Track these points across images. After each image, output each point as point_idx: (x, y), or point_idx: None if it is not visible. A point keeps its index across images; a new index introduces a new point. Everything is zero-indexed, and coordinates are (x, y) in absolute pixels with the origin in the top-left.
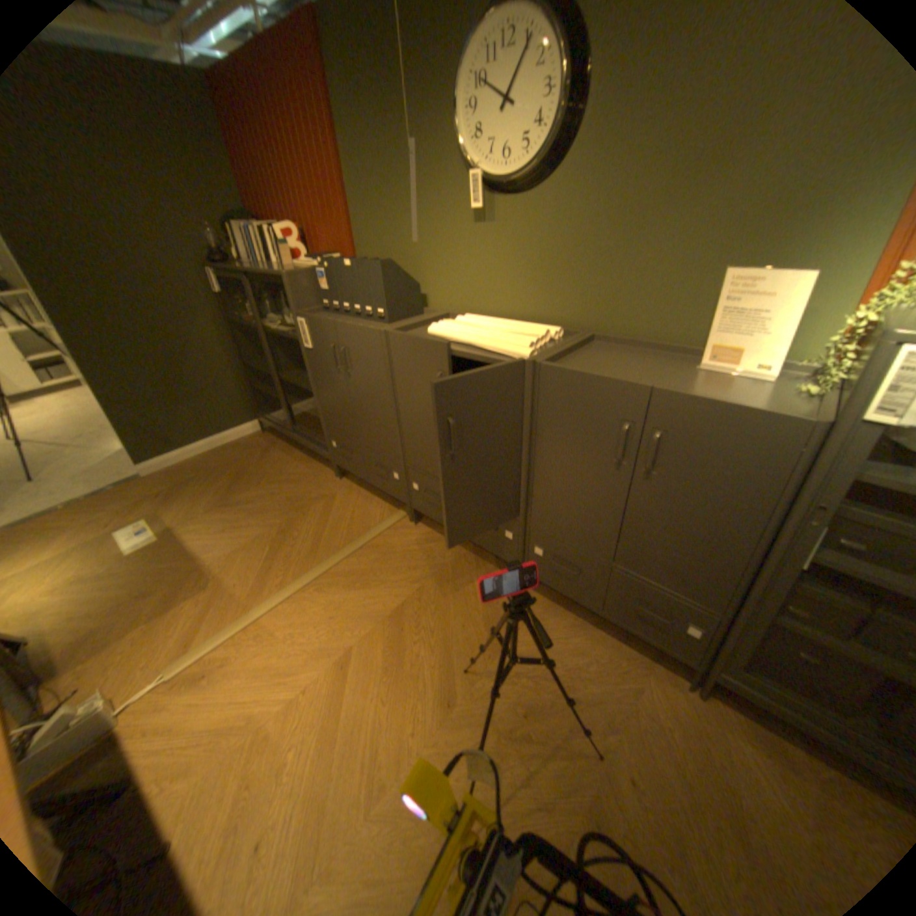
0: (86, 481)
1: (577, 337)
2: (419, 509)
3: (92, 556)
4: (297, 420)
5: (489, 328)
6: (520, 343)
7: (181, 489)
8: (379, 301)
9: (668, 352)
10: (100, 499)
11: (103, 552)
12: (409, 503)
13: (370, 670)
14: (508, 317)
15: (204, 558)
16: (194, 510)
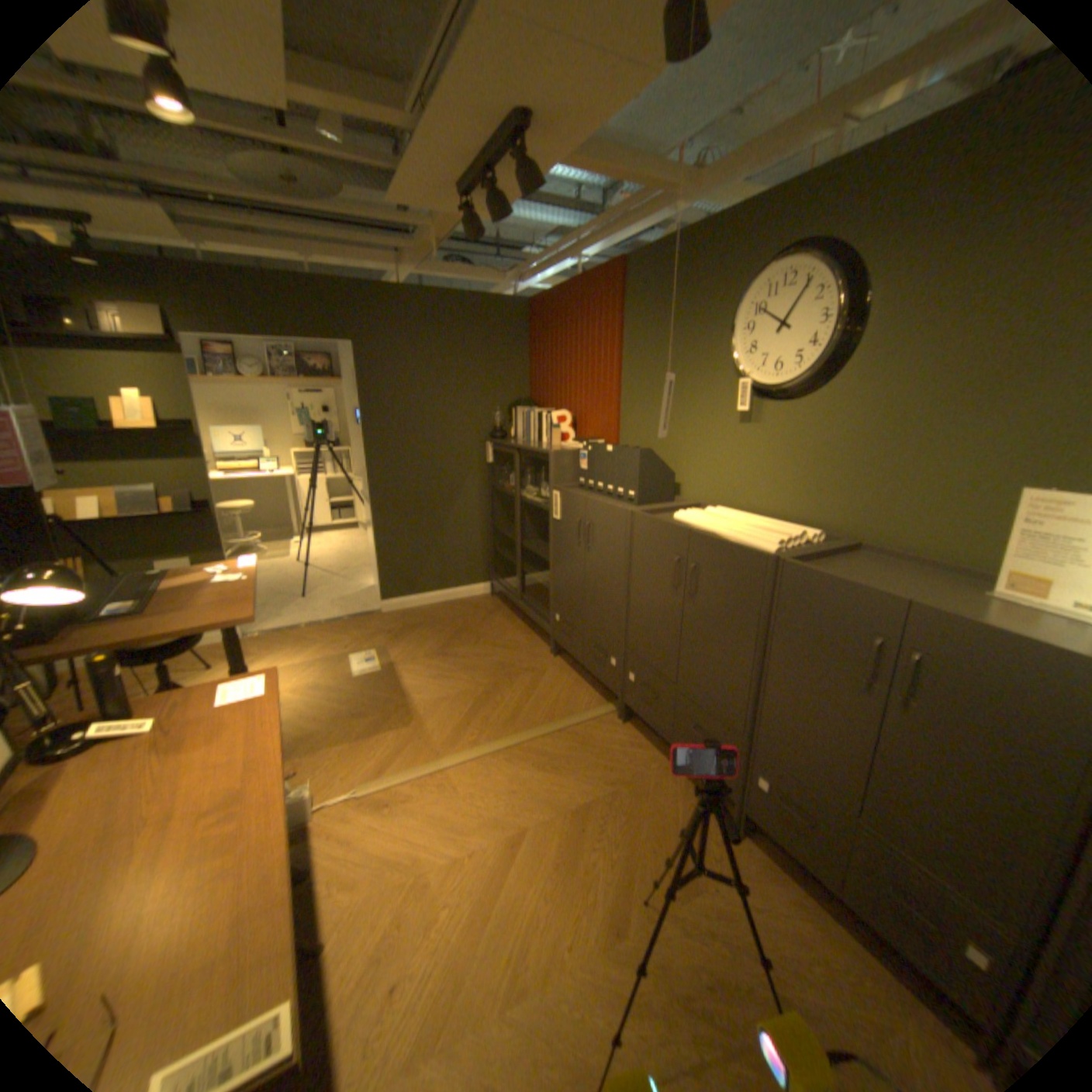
0: (342, 606)
1: (839, 543)
2: (631, 704)
3: (331, 669)
4: (527, 589)
5: (739, 522)
6: (769, 539)
7: (411, 630)
8: (632, 484)
9: (954, 573)
10: (348, 623)
11: (339, 668)
12: (622, 695)
13: (541, 859)
14: (765, 515)
15: (415, 697)
16: (417, 652)
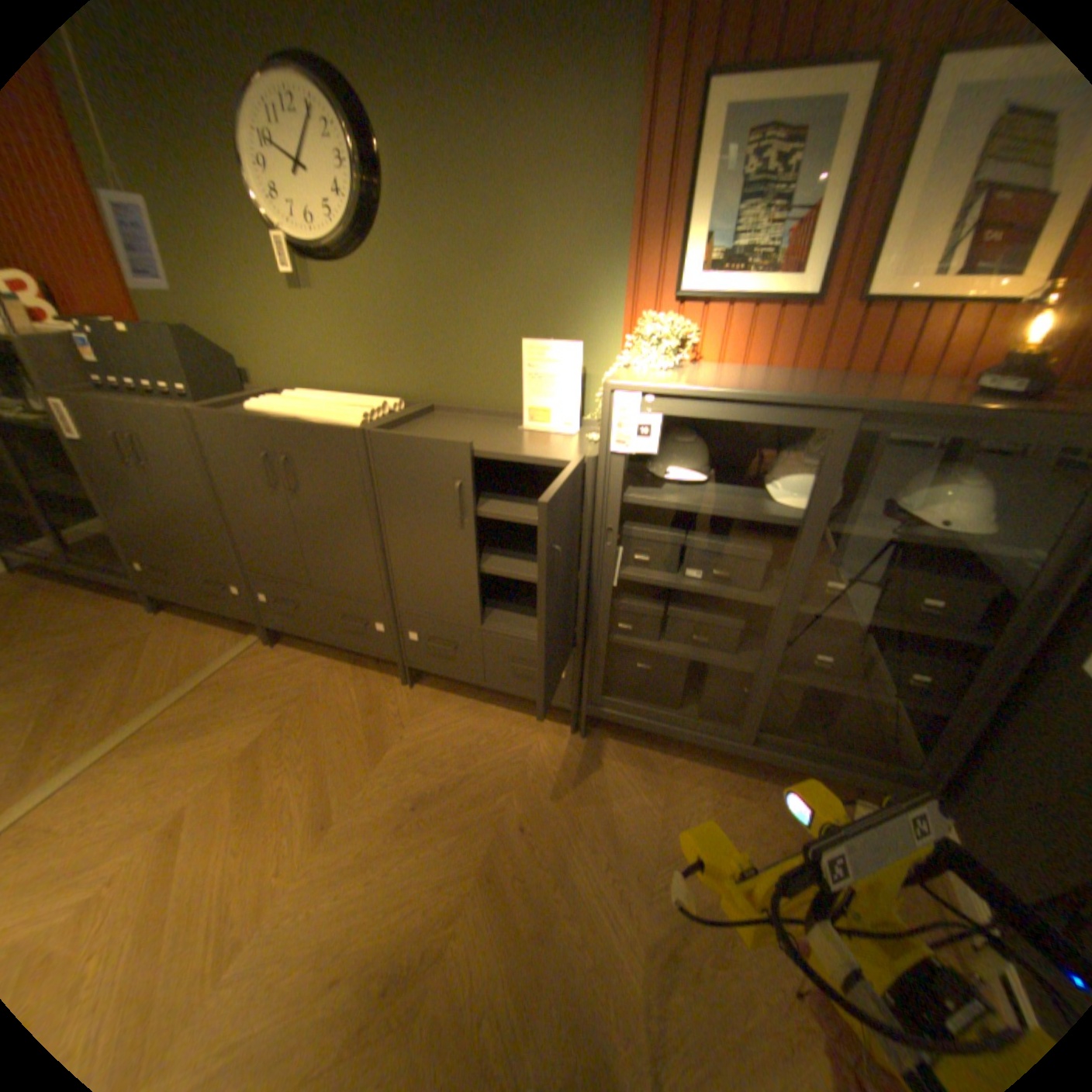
0: None
1: (417, 408)
2: (272, 624)
3: None
4: (74, 546)
5: (322, 402)
6: (353, 414)
7: None
8: (177, 375)
9: (499, 418)
10: None
11: None
12: (259, 620)
13: (214, 822)
14: (348, 392)
15: None
16: None
